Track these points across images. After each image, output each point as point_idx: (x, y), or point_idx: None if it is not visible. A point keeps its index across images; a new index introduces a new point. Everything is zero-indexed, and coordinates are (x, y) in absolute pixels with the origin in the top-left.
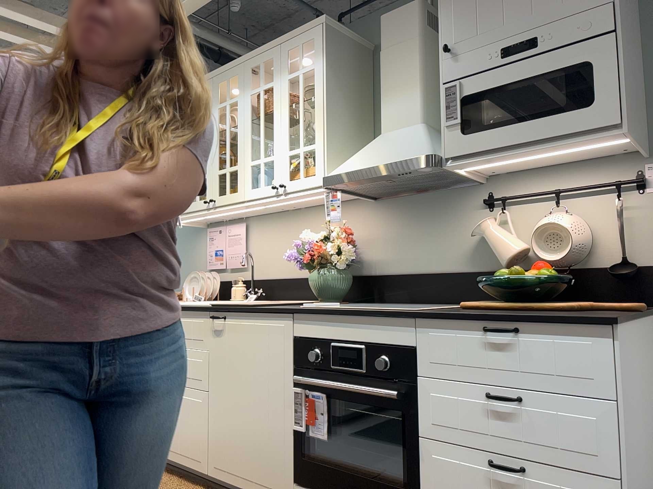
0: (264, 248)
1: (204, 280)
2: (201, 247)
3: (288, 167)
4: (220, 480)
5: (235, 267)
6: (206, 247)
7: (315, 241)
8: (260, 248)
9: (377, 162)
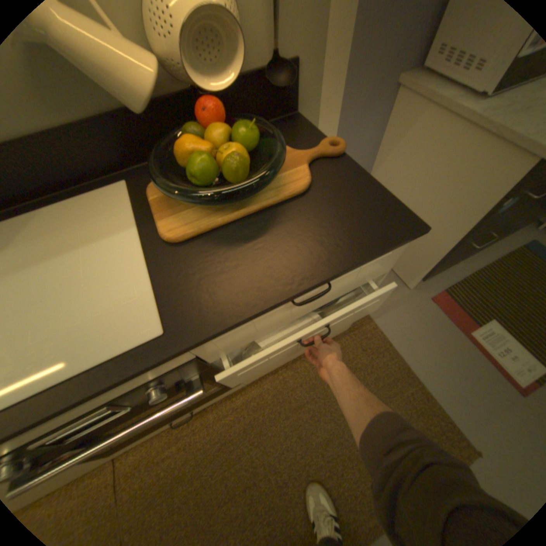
0: None
1: None
2: None
3: None
4: None
5: None
6: None
7: None
8: None
9: None
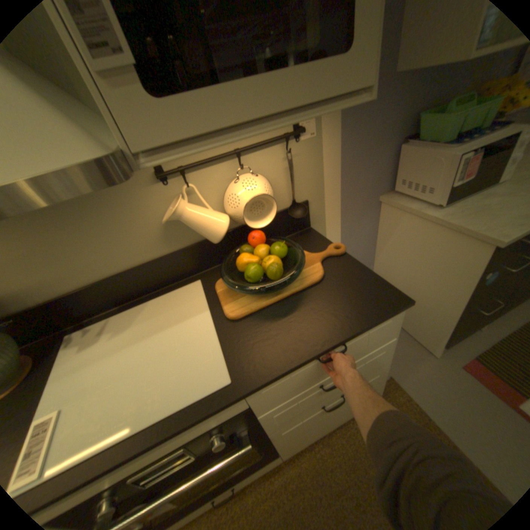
0: None
1: None
2: None
3: None
4: None
5: None
6: None
7: None
8: None
9: None
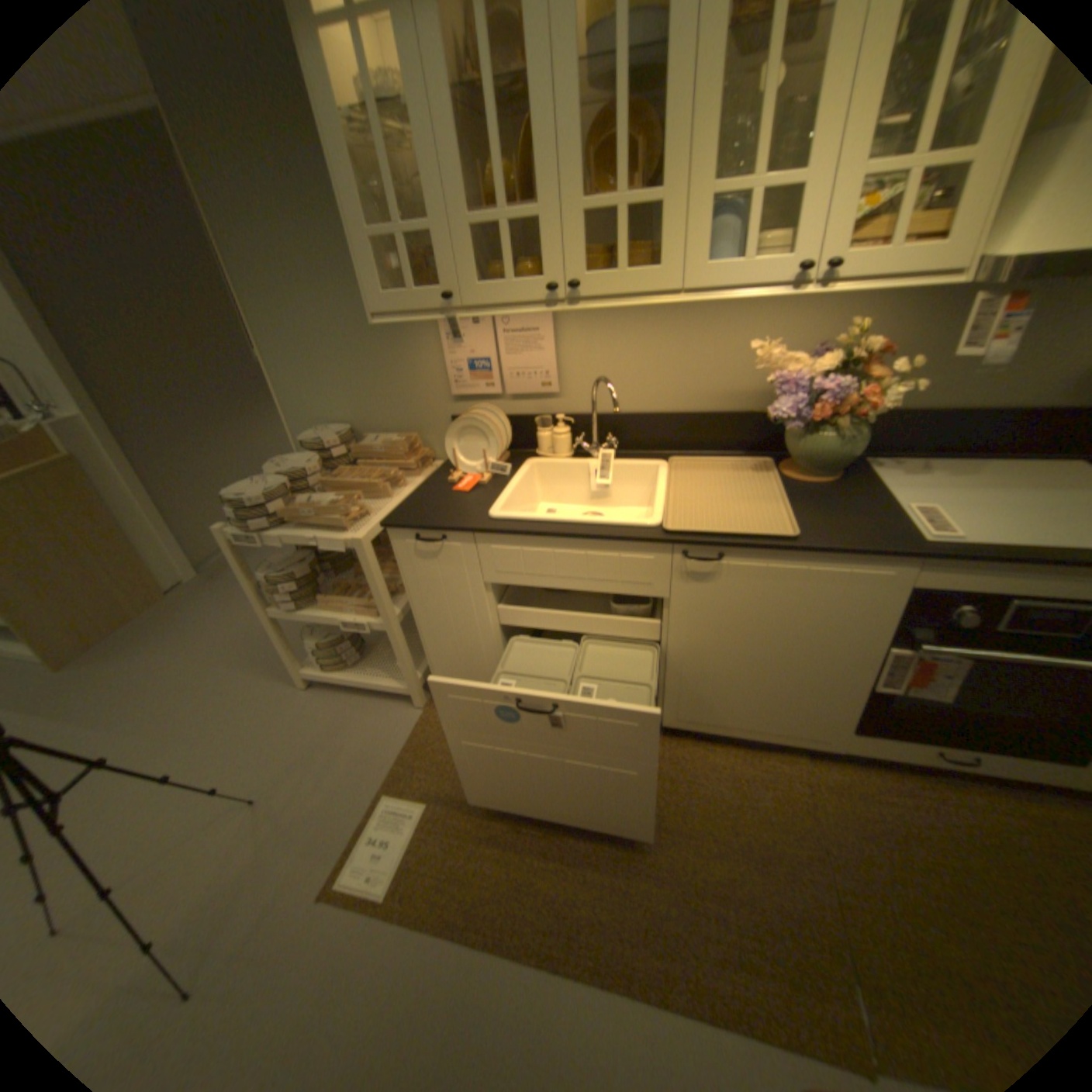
0: (602, 358)
1: (491, 430)
2: (422, 352)
3: (857, 214)
4: (692, 732)
5: (529, 393)
6: (437, 351)
7: (790, 364)
8: (593, 358)
9: None
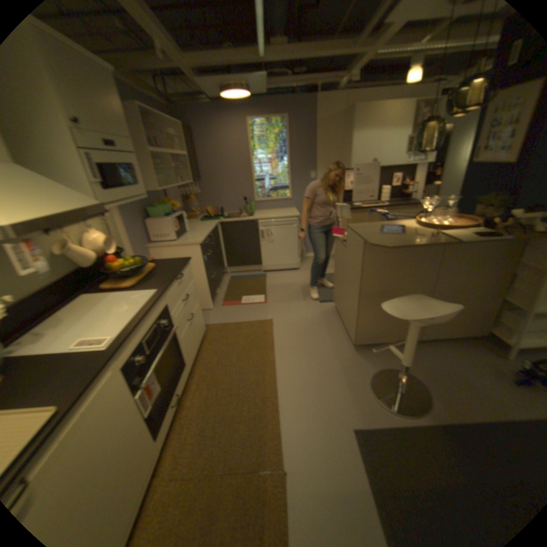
0: None
1: None
2: None
3: None
4: None
5: None
6: None
7: None
8: None
9: (67, 207)
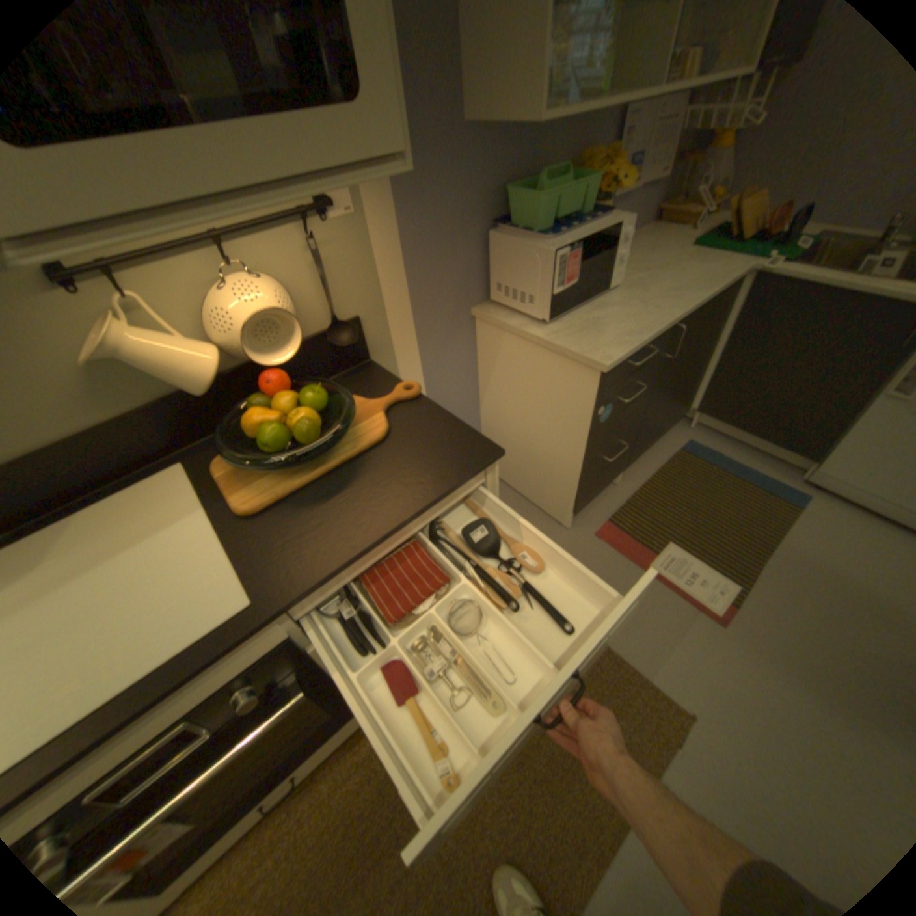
0: None
1: None
2: None
3: None
4: None
5: None
6: None
7: None
8: None
9: None
